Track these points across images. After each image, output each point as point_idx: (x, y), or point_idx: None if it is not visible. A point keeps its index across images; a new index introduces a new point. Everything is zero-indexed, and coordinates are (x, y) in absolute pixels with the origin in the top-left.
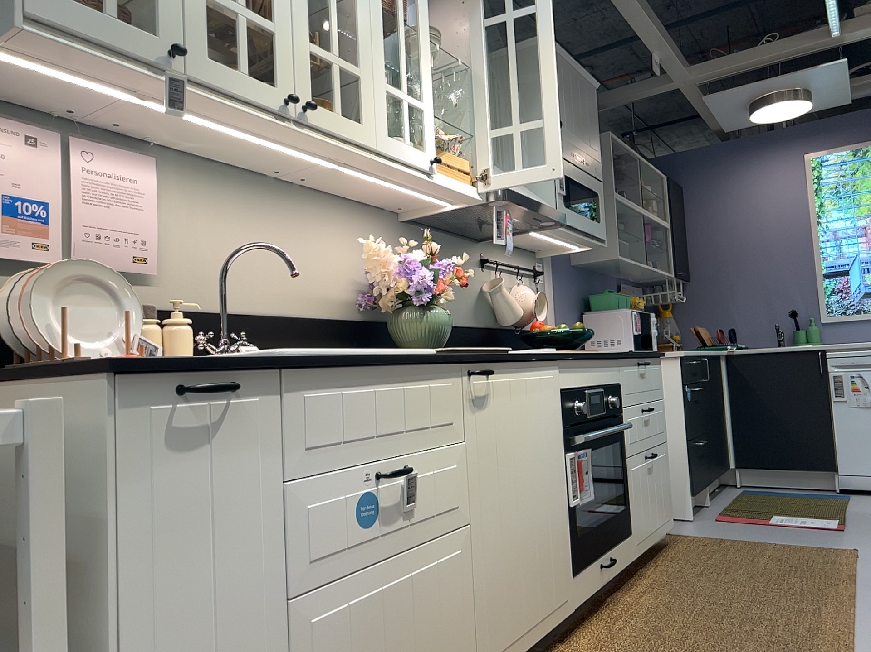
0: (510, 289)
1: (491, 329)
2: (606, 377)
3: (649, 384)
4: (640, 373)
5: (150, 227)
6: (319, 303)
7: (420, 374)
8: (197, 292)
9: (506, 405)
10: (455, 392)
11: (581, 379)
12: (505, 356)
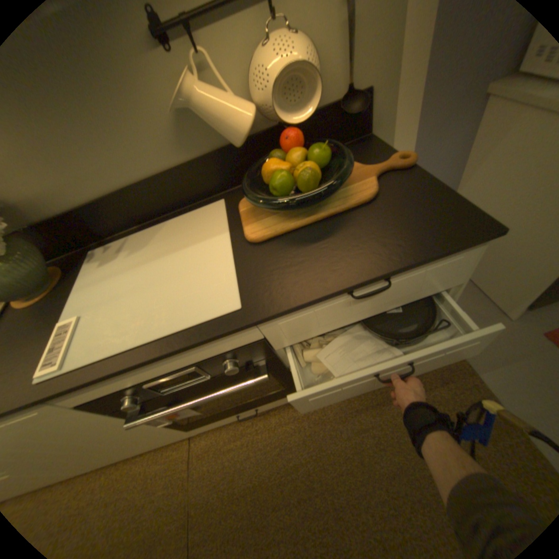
0: (253, 52)
1: (217, 151)
2: (200, 355)
3: (387, 298)
4: (350, 301)
5: None
6: None
7: None
8: None
9: None
10: None
11: (118, 385)
12: None
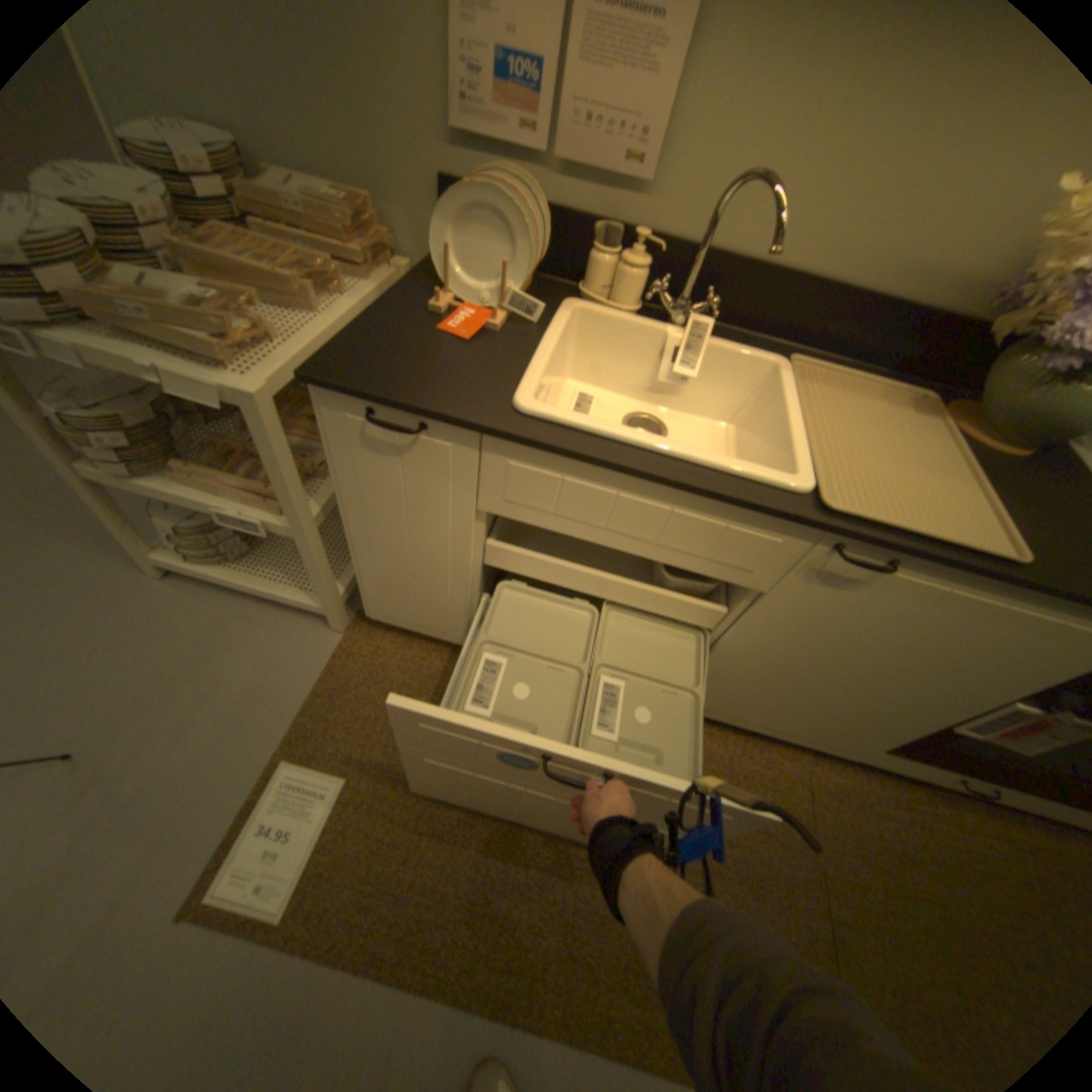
0: None
1: None
2: None
3: None
4: None
5: (664, 104)
6: (914, 270)
7: (720, 511)
8: (706, 214)
9: (903, 607)
10: (786, 551)
11: None
12: (968, 565)
